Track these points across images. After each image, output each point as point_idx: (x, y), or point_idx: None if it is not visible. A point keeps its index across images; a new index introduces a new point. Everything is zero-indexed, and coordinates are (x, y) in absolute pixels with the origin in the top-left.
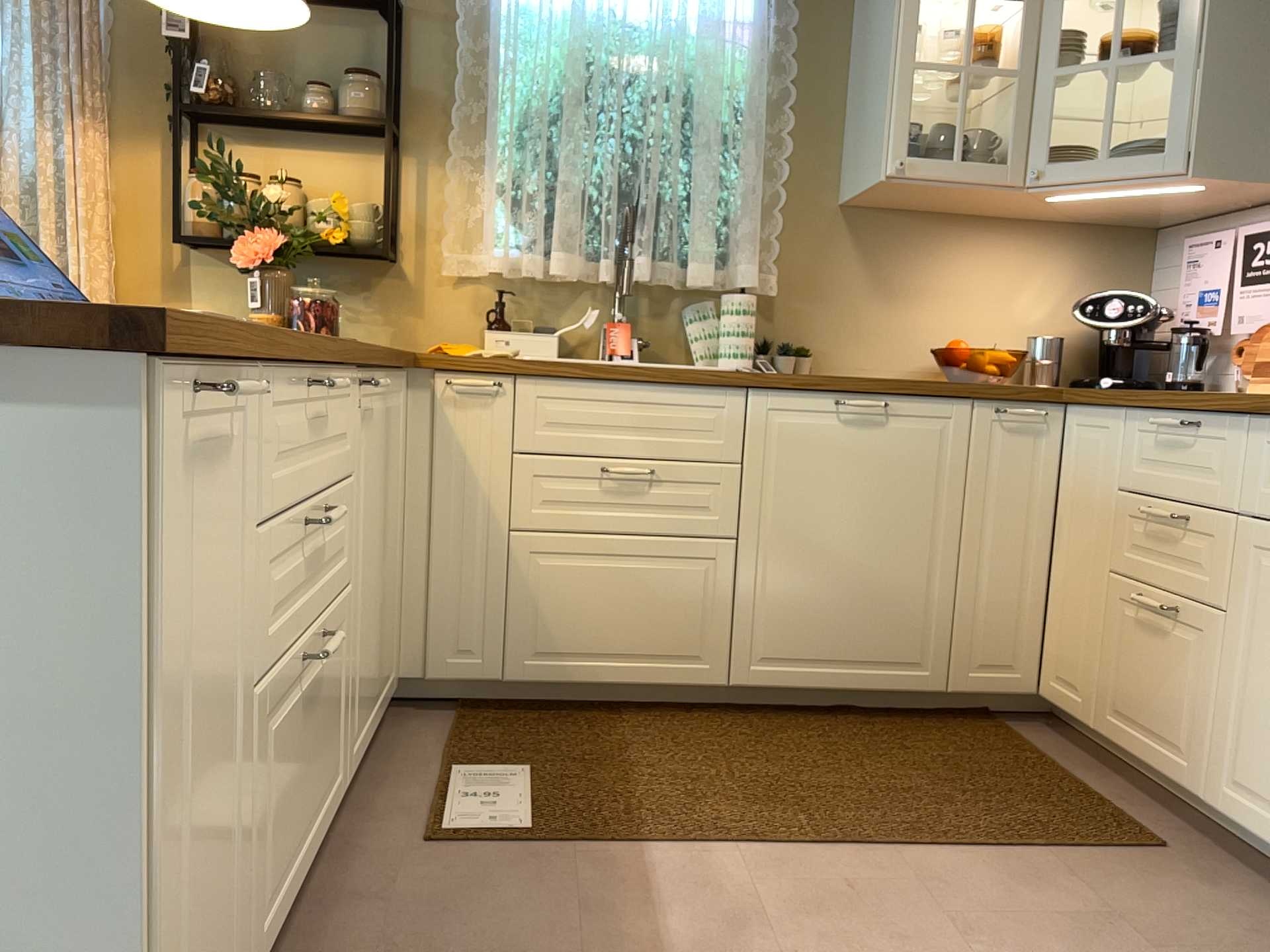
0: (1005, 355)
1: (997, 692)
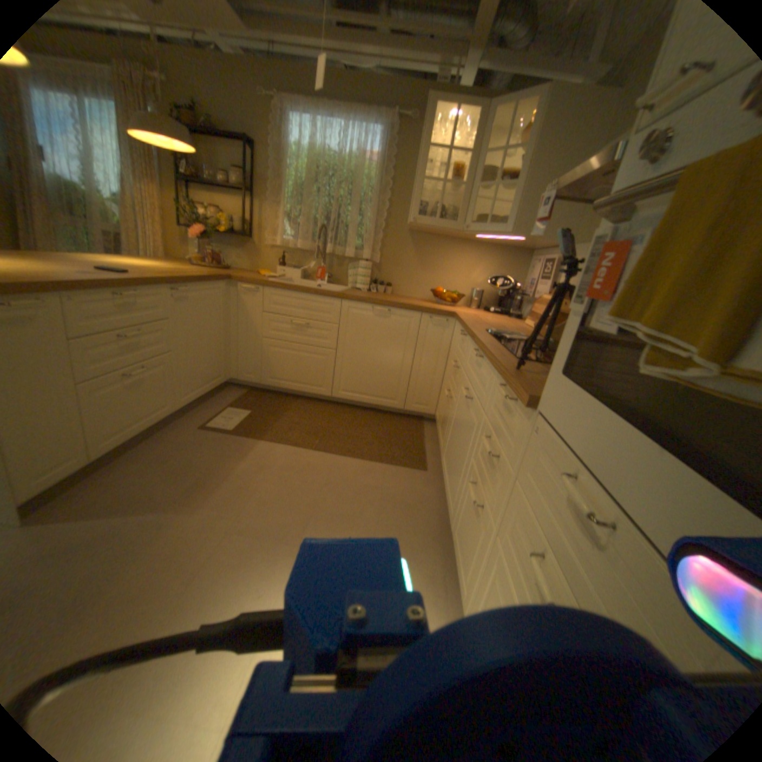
0: (453, 296)
1: (419, 413)
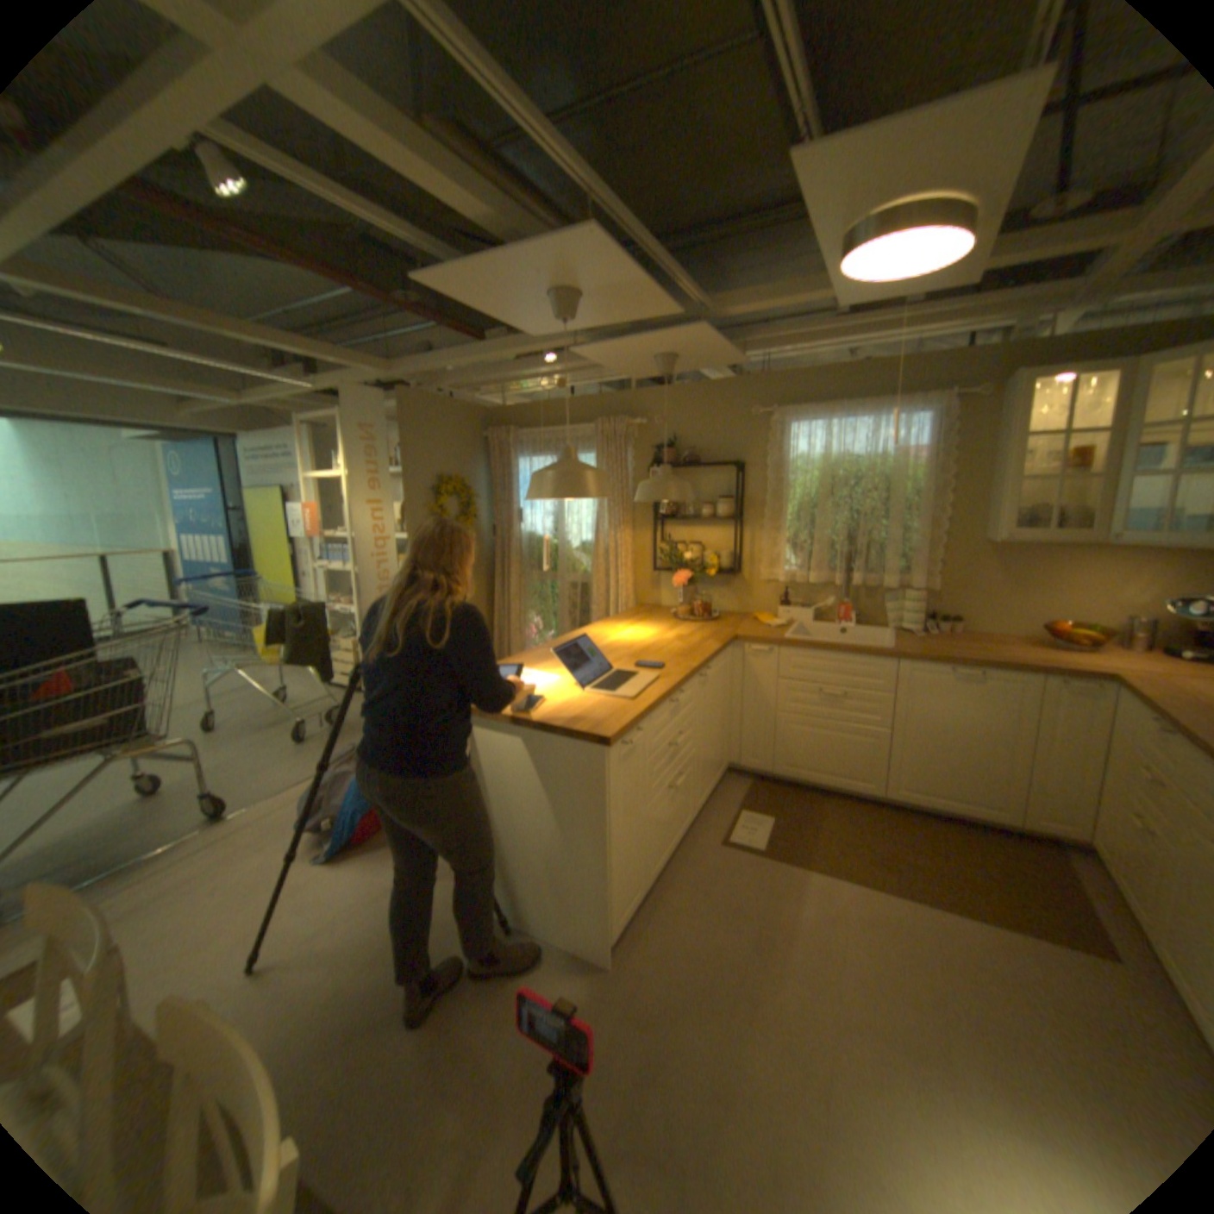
0: (1098, 636)
1: (1061, 838)
